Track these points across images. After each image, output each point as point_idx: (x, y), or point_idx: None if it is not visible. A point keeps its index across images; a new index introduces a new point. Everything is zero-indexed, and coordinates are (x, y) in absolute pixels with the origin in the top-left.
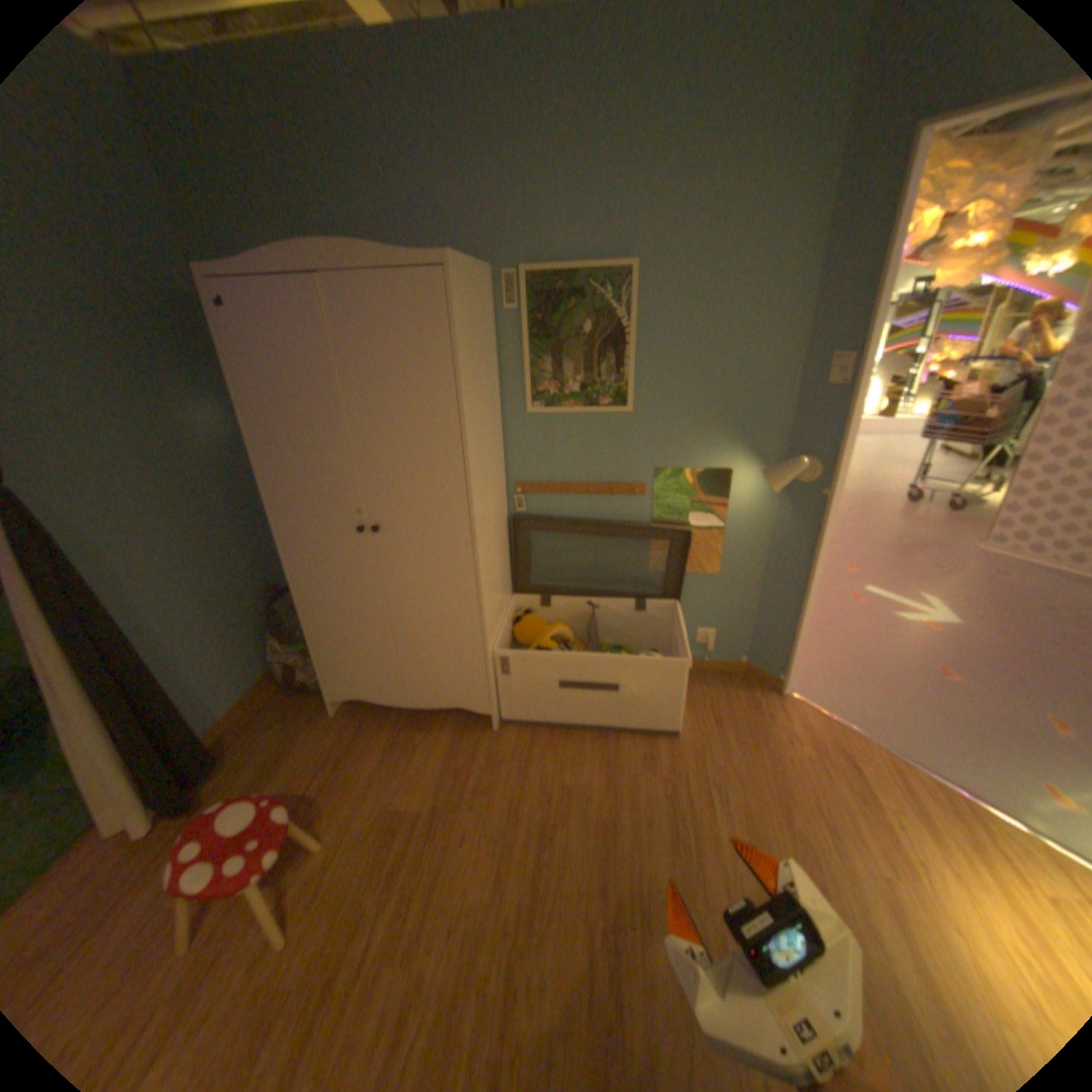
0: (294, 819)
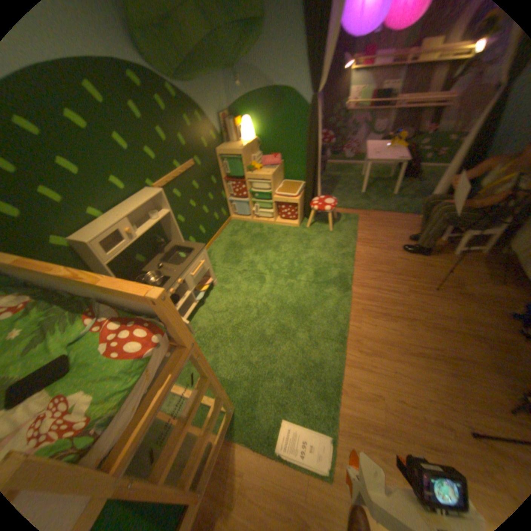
0: (446, 255)
